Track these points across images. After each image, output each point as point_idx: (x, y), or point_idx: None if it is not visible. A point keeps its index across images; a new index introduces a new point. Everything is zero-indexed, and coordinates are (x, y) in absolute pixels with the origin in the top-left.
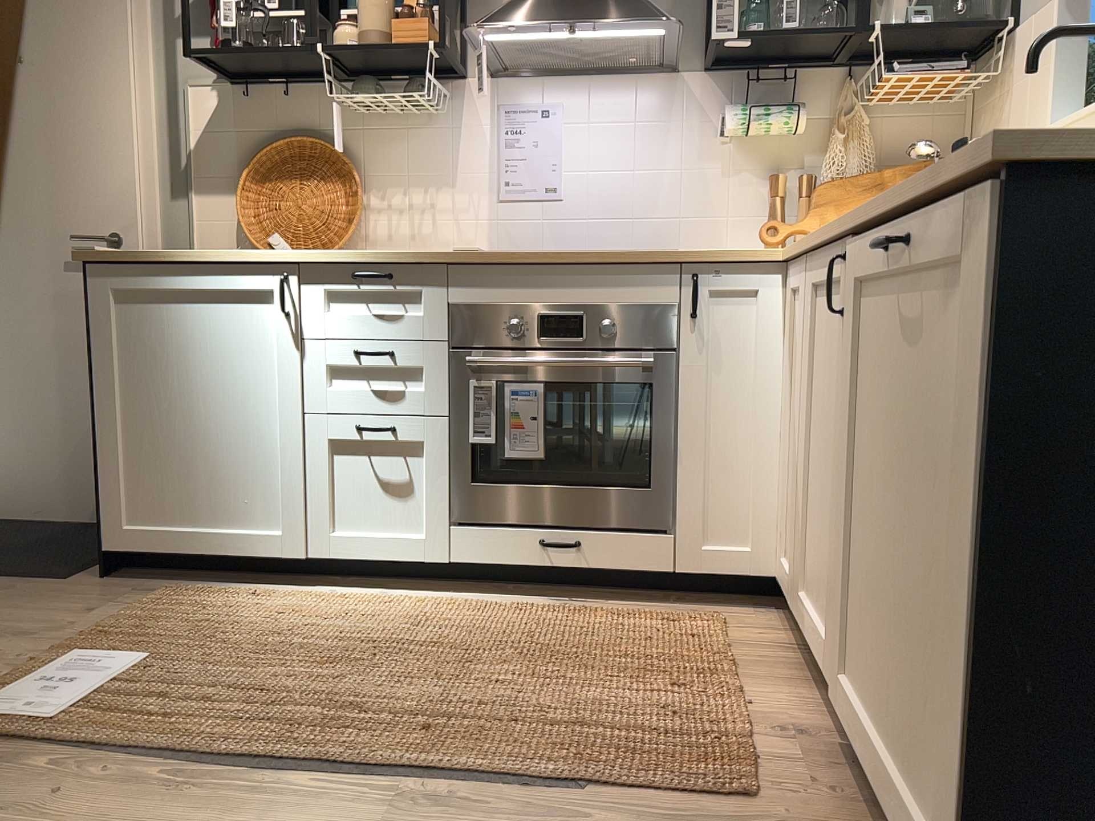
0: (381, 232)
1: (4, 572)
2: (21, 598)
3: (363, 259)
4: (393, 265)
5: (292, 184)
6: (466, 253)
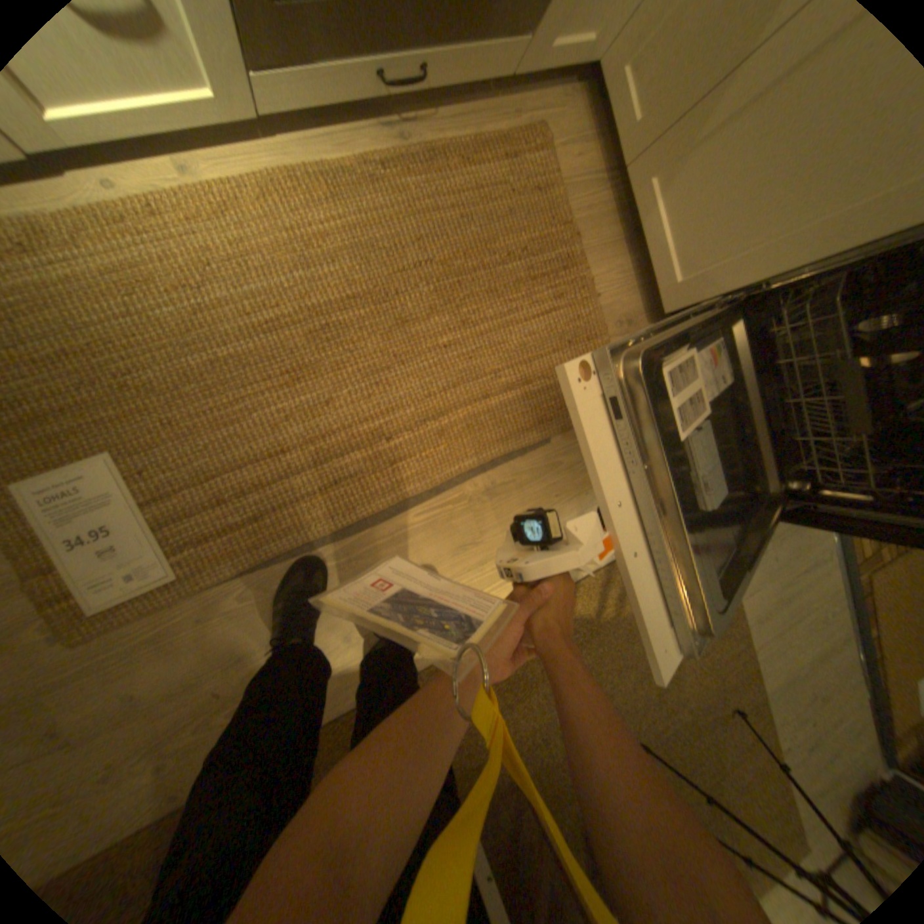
0: None
1: None
2: None
3: None
4: None
5: None
6: None
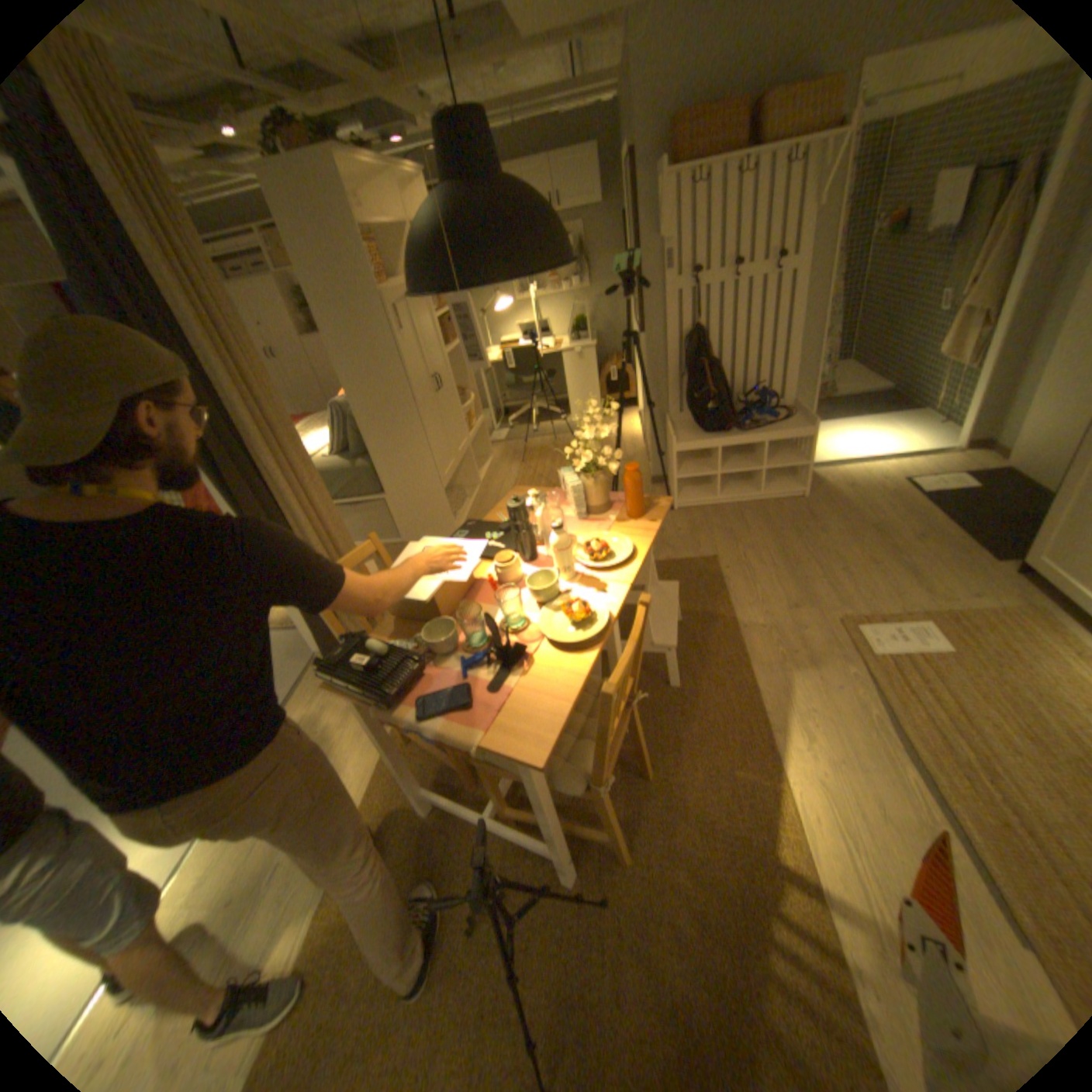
0: None
1: (977, 535)
2: (961, 562)
3: None
4: None
5: None
6: None
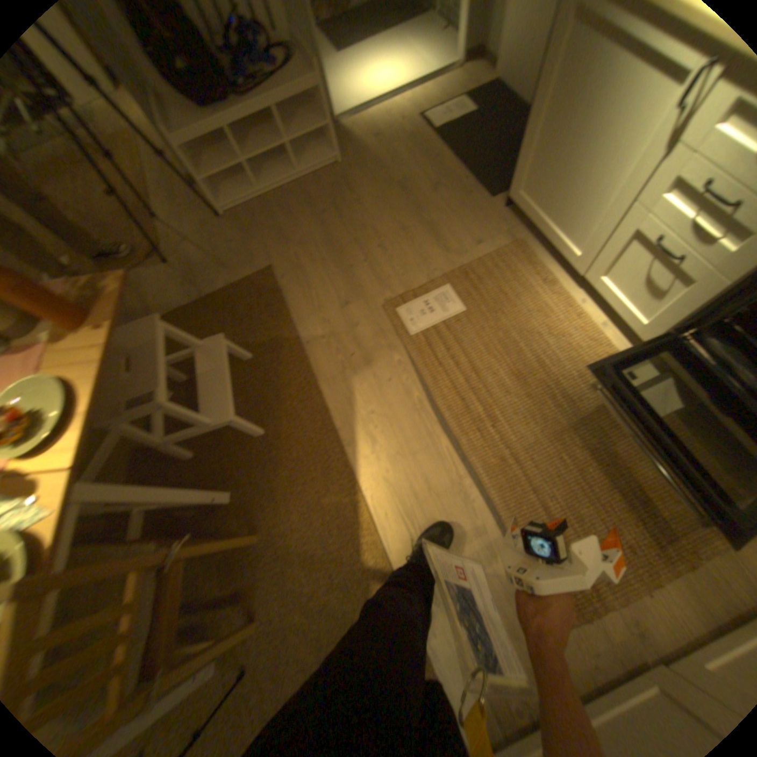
0: None
1: (476, 172)
2: (466, 207)
3: None
4: None
5: None
6: None
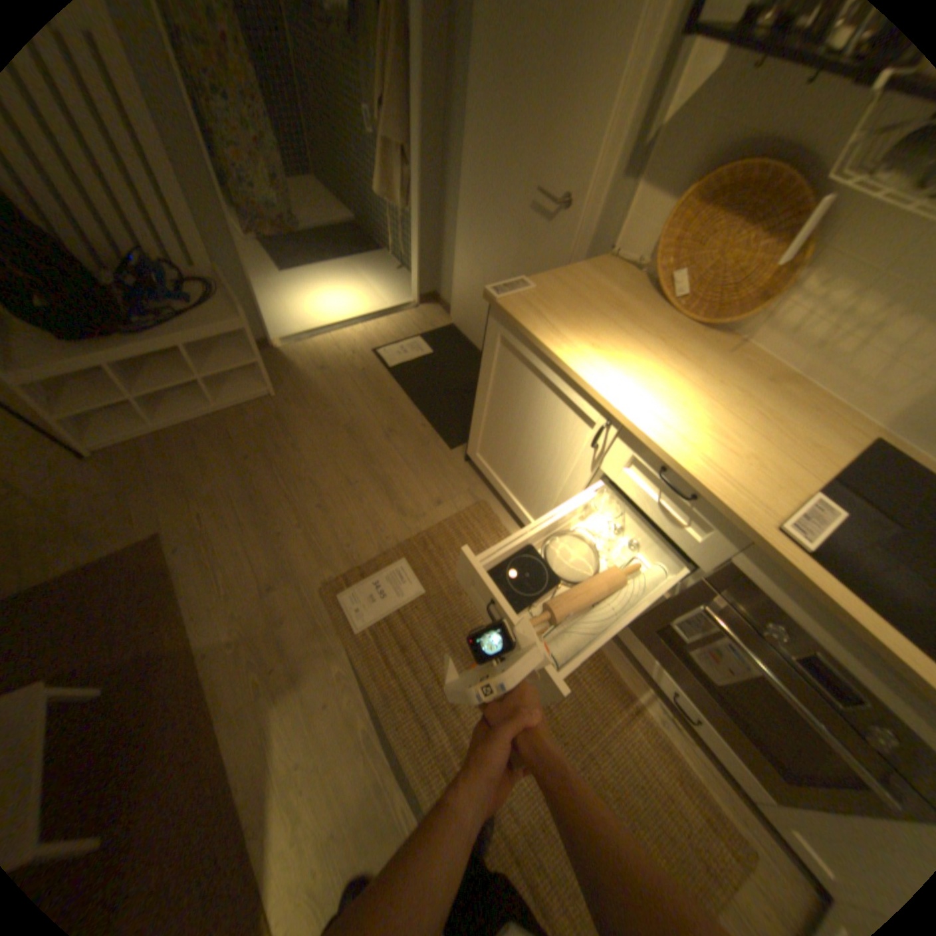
0: (794, 318)
1: (435, 419)
2: (425, 459)
3: (679, 471)
4: (704, 496)
5: (735, 221)
6: (785, 559)
